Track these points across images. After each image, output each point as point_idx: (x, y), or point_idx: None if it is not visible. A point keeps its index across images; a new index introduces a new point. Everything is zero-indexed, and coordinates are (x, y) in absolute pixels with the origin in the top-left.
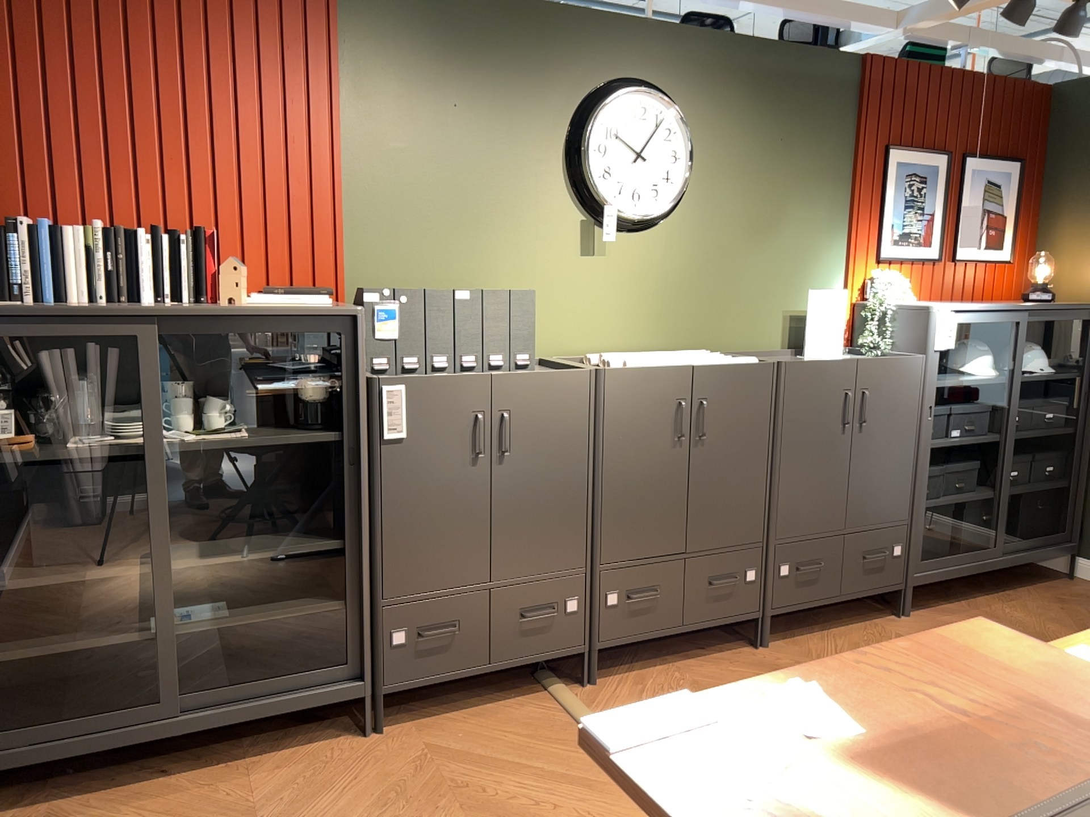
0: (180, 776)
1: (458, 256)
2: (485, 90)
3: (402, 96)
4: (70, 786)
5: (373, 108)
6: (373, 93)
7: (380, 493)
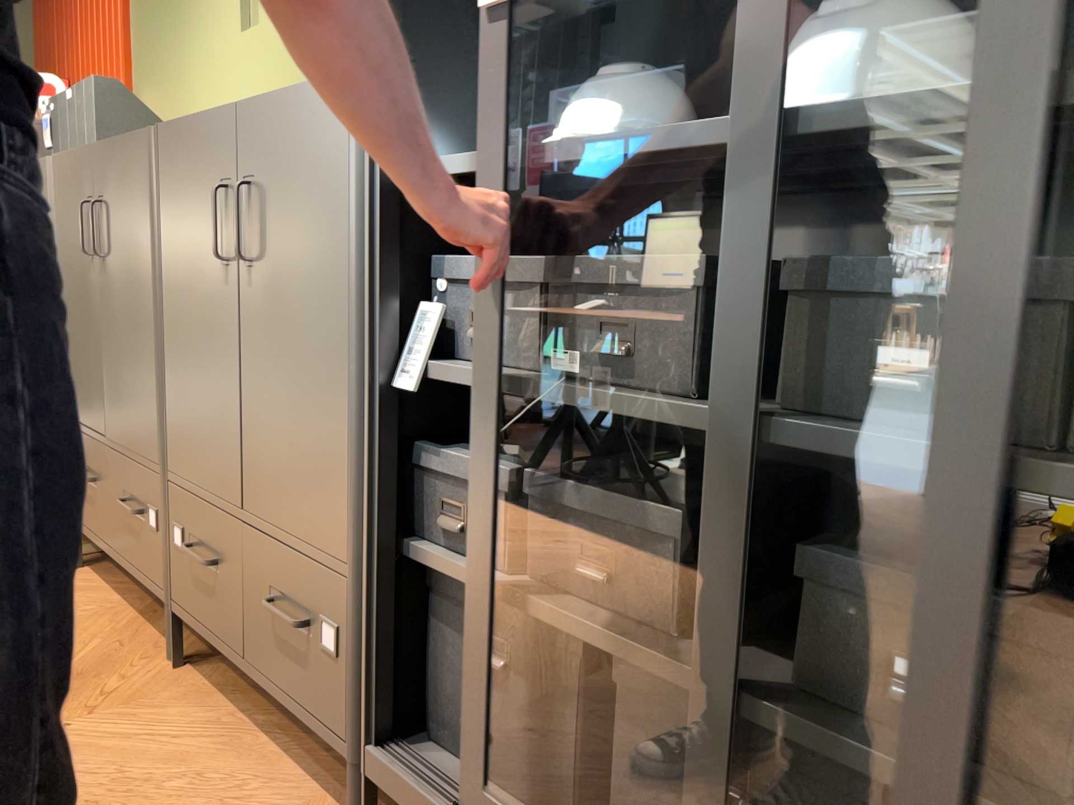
0: None
1: (176, 68)
2: None
3: None
4: None
5: None
6: None
7: None
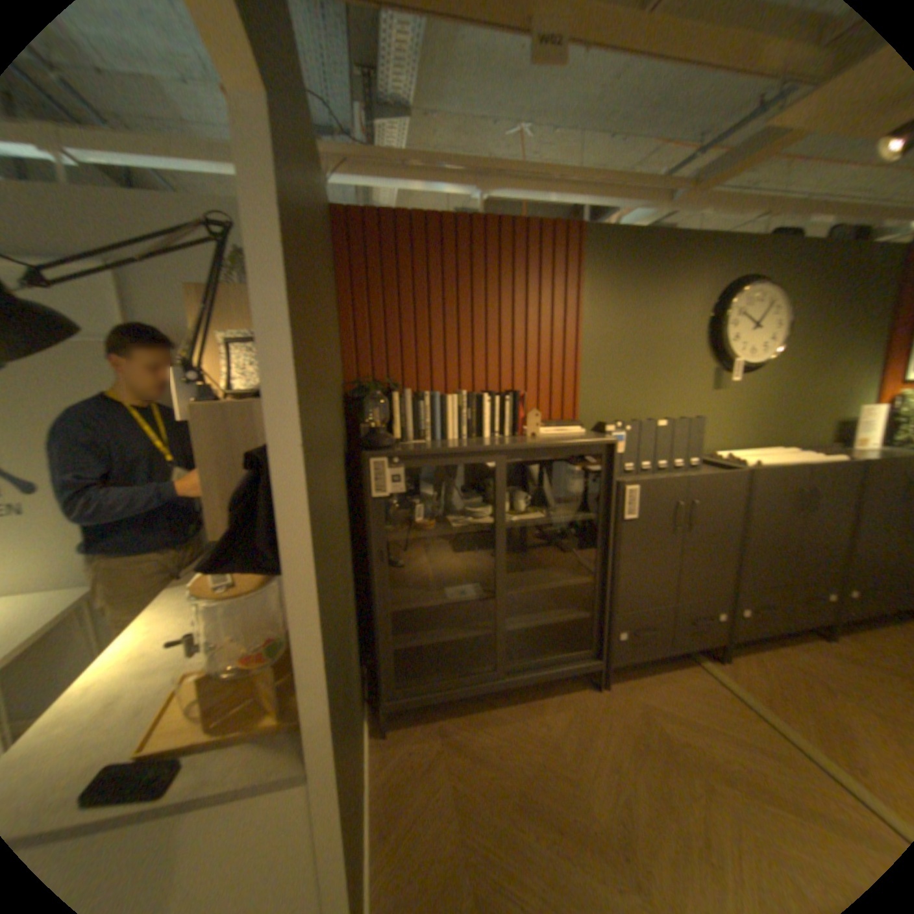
0: (504, 712)
1: (641, 395)
2: (664, 290)
3: (616, 298)
4: (446, 712)
5: (599, 307)
6: (600, 298)
7: (621, 552)
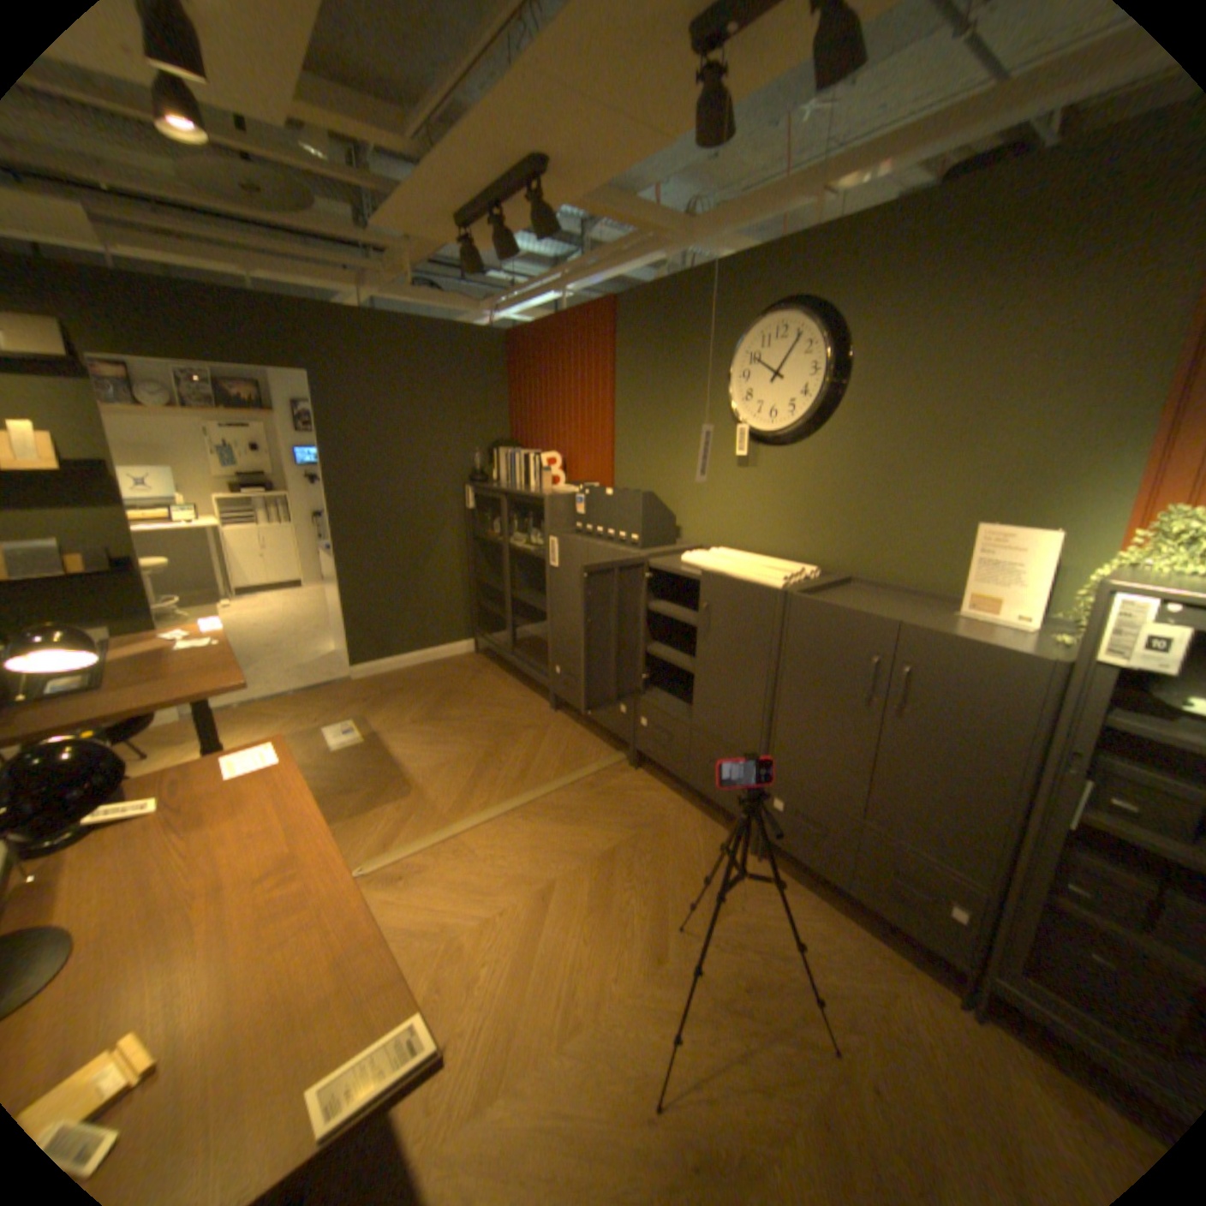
0: (514, 680)
1: (663, 467)
2: (681, 346)
3: (640, 364)
4: (504, 665)
5: (628, 375)
6: (629, 366)
7: (553, 593)
